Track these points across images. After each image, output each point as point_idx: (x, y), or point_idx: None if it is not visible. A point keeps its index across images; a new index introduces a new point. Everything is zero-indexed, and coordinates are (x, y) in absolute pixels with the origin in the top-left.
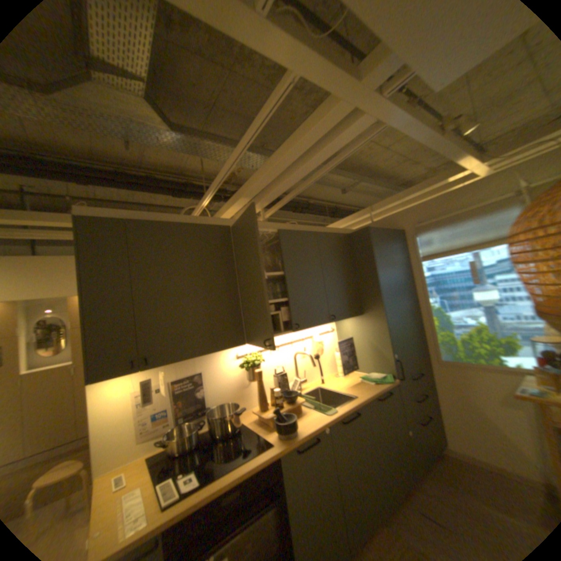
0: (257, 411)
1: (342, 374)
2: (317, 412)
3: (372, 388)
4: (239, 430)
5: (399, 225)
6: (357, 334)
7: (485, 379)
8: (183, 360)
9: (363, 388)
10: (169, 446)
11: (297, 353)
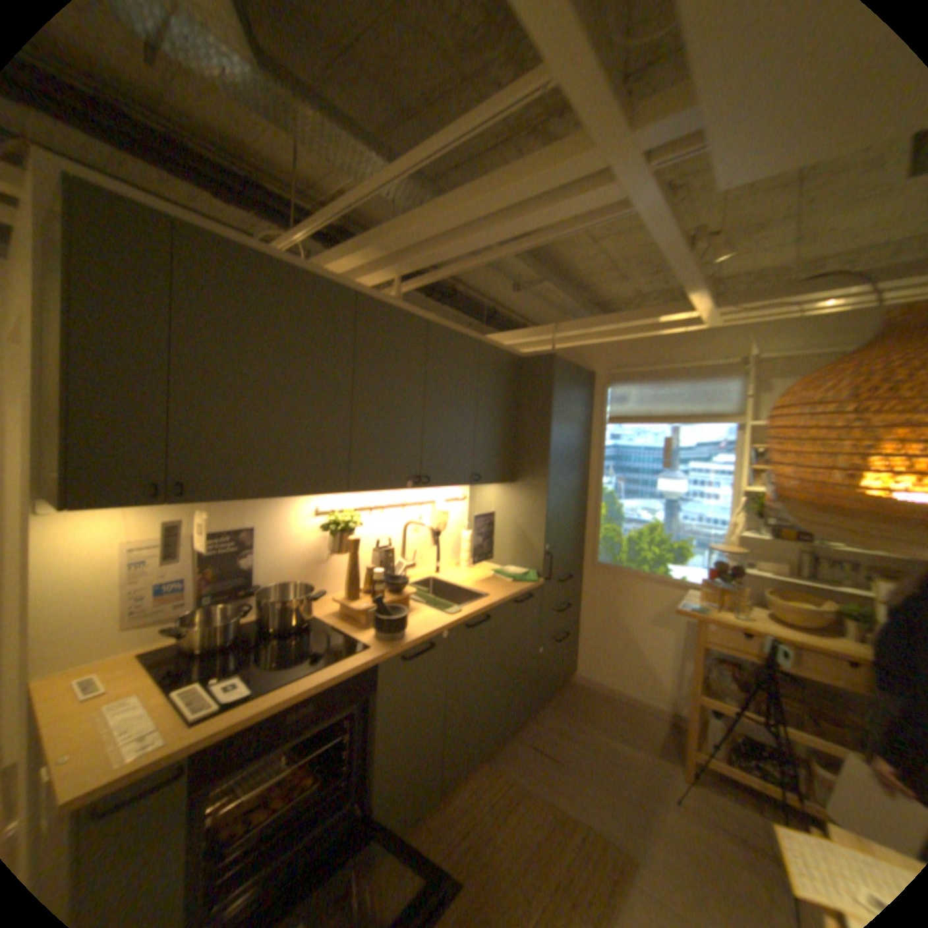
0: (340, 598)
1: (465, 563)
2: (432, 608)
3: (508, 585)
4: (308, 624)
5: (590, 363)
6: (500, 509)
7: (642, 590)
8: (243, 499)
9: (496, 584)
10: (187, 638)
11: (410, 523)
